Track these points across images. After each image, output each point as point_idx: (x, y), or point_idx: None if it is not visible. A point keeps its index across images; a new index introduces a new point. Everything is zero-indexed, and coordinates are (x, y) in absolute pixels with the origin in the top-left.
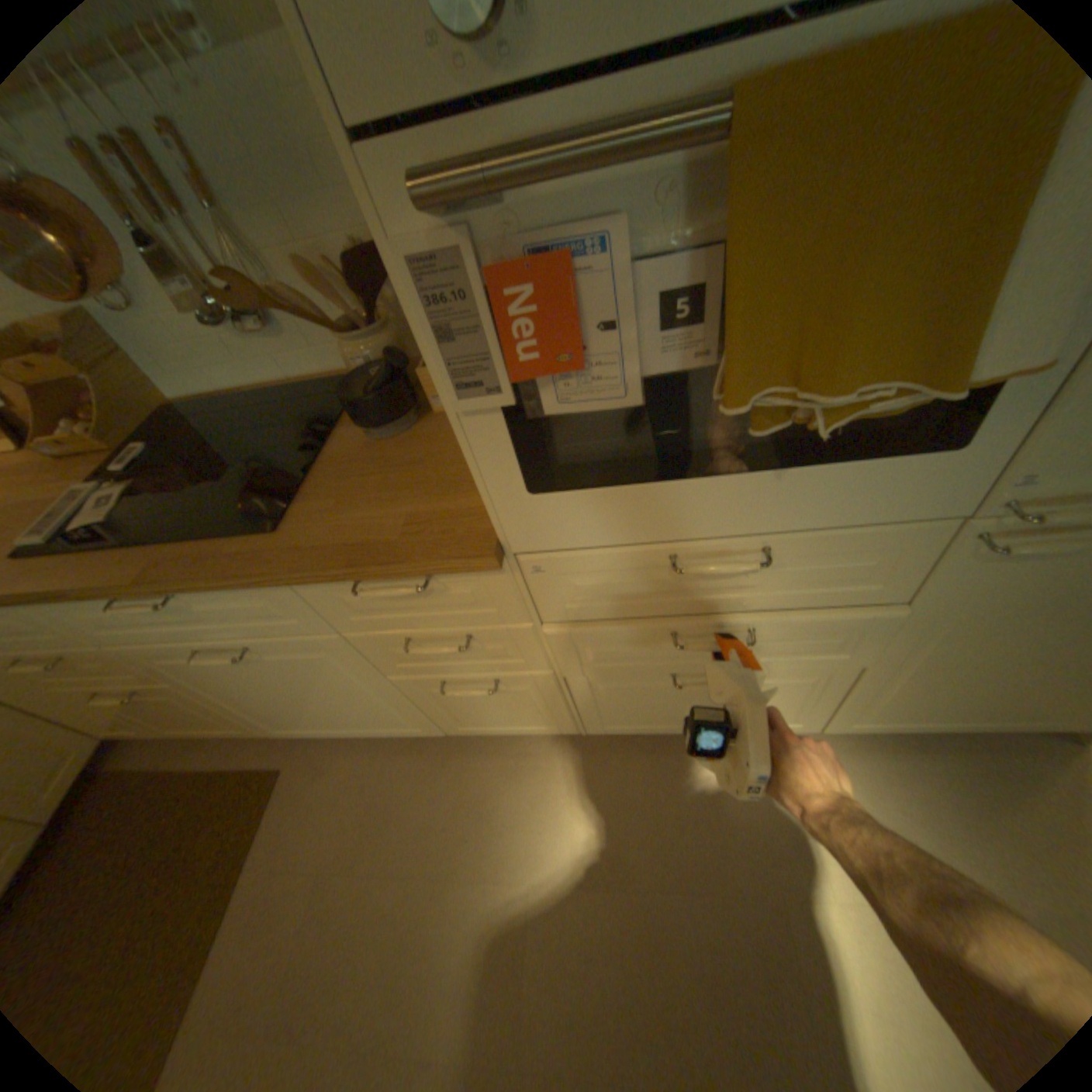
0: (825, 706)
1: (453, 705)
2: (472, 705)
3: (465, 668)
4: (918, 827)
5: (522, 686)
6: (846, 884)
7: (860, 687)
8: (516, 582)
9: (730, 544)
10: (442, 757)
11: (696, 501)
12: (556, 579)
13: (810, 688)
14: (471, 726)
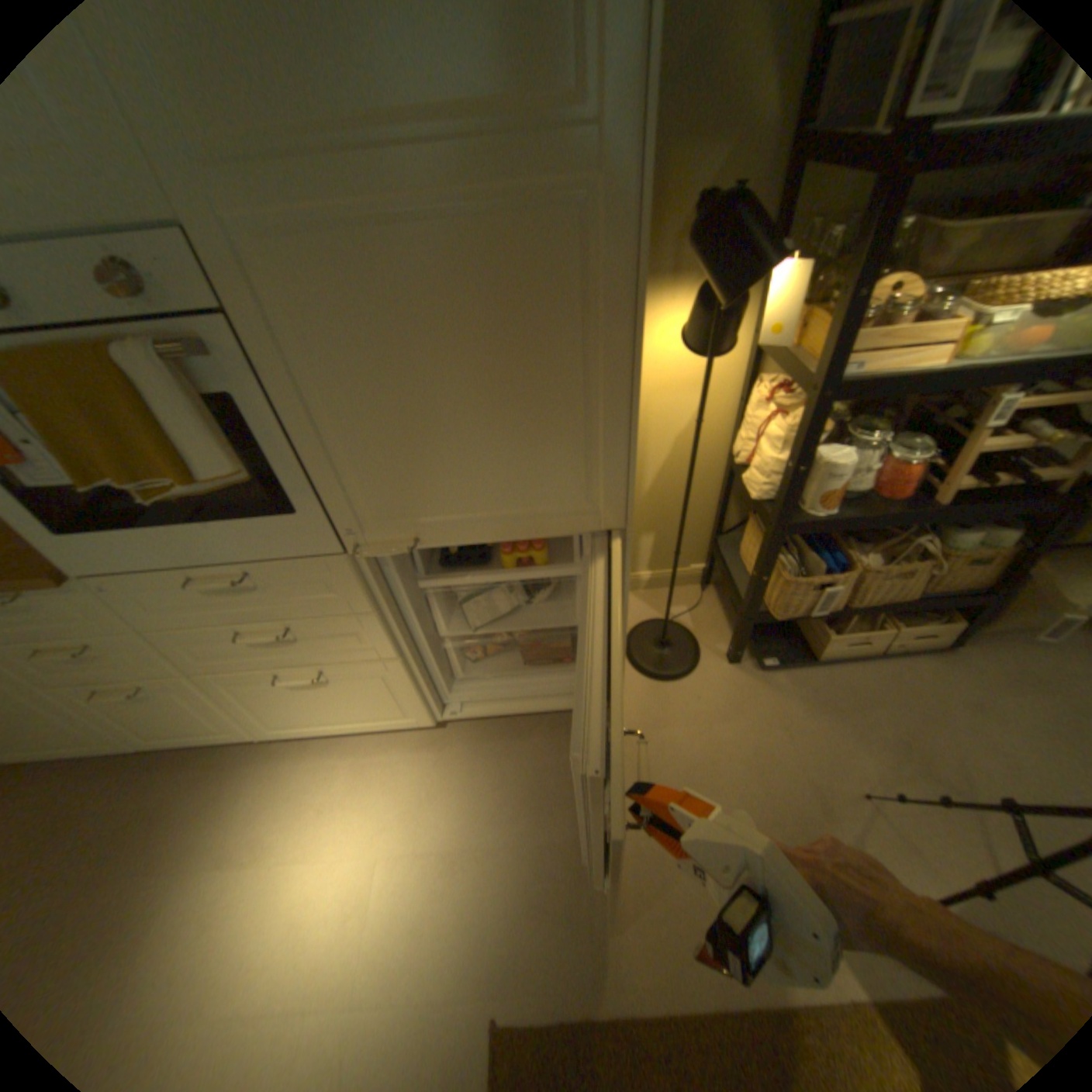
0: (409, 701)
1: (116, 718)
2: (133, 717)
3: (101, 679)
4: (489, 794)
5: (163, 695)
6: (424, 841)
7: (415, 683)
8: (88, 602)
9: (216, 572)
10: (135, 775)
11: (164, 543)
12: (117, 599)
13: (382, 685)
14: (149, 740)
